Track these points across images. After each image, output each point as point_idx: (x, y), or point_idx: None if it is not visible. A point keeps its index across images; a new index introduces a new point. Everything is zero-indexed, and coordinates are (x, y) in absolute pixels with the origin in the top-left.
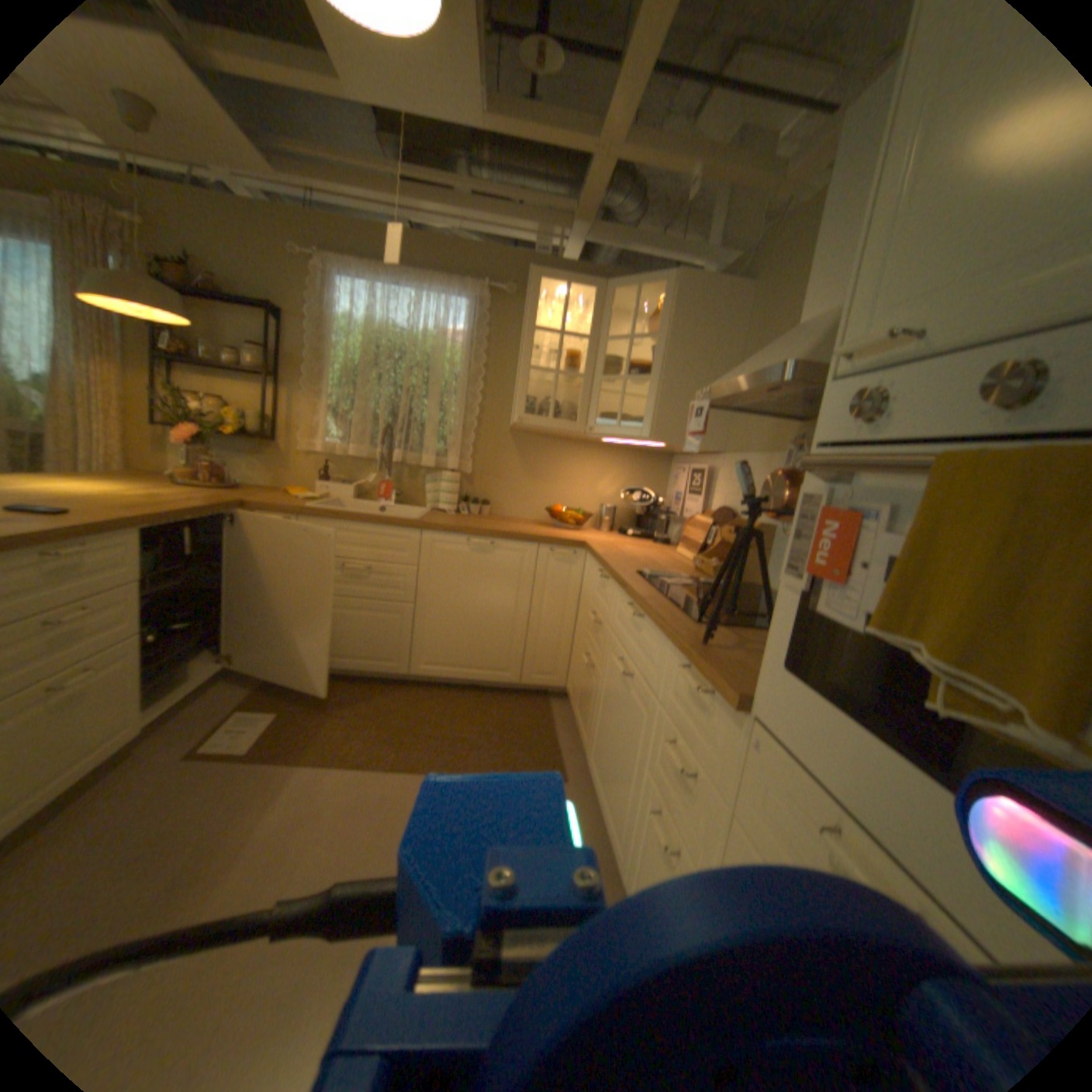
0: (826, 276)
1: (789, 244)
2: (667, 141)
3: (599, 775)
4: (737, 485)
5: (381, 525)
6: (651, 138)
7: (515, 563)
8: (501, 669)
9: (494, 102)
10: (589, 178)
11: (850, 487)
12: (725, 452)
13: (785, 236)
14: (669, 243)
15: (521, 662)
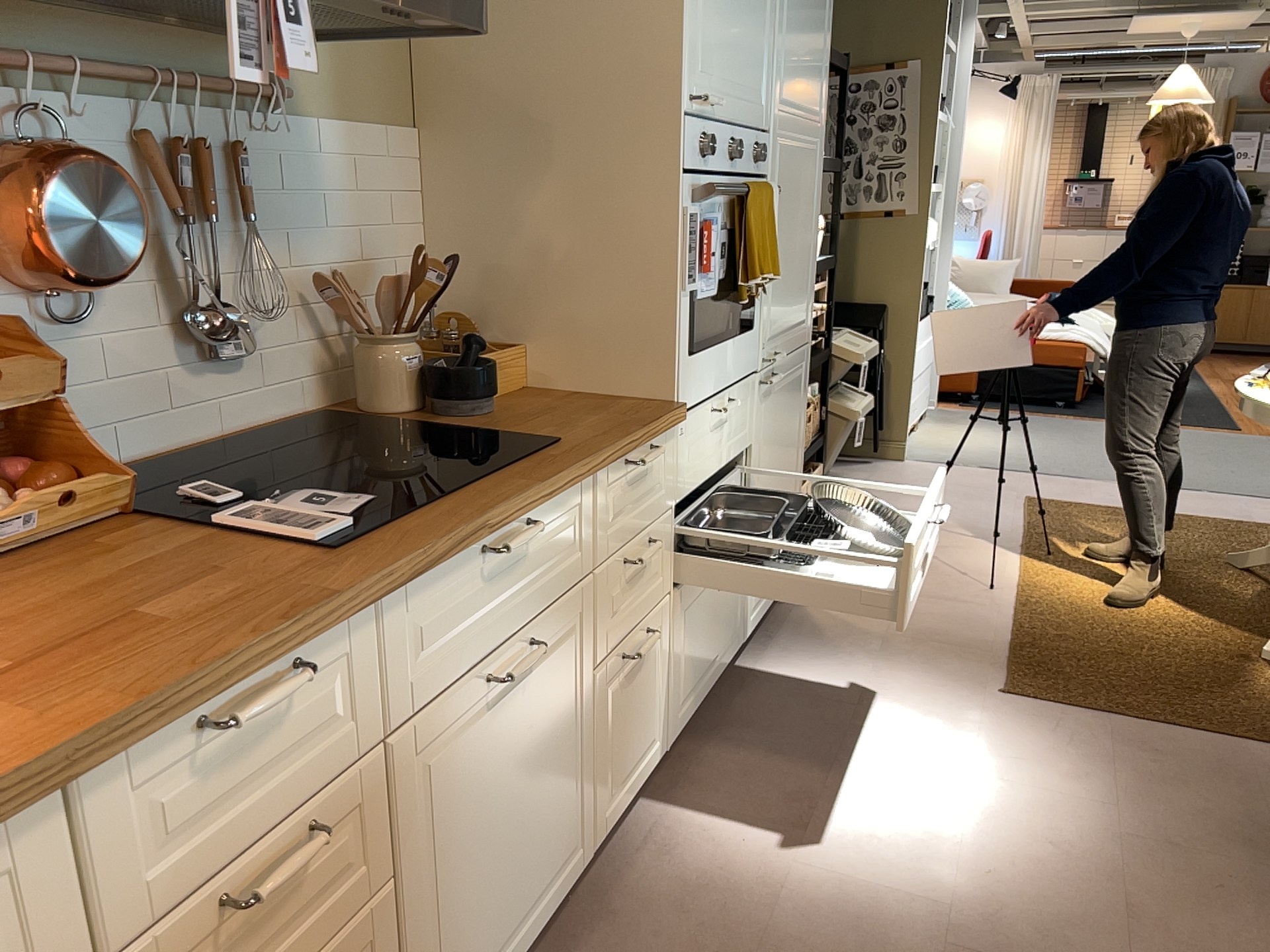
0: None
1: None
2: None
3: None
4: None
5: None
6: None
7: None
8: None
9: None
10: None
11: (699, 208)
12: None
13: None
14: None
15: None
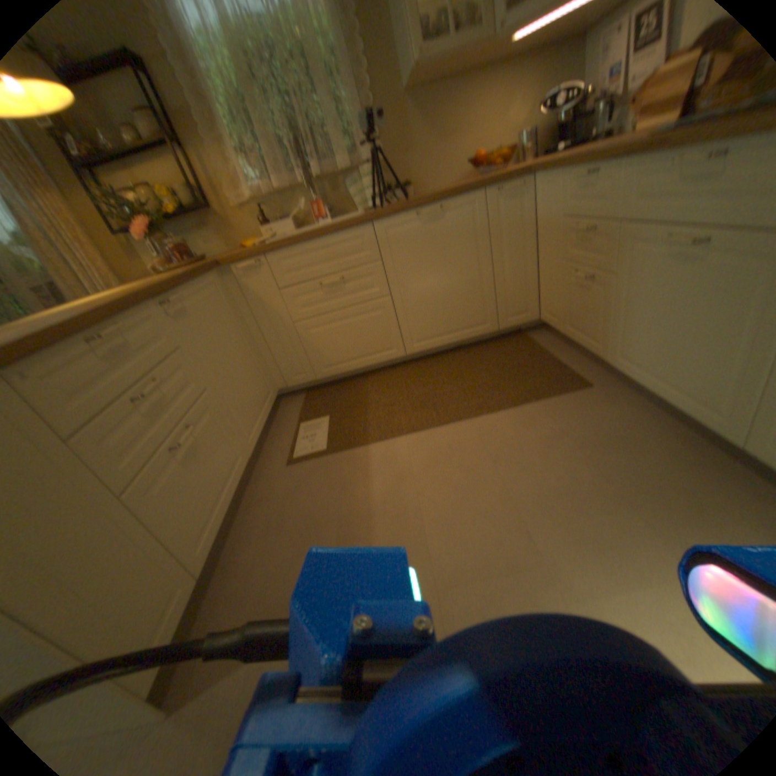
0: None
1: None
2: None
3: (642, 366)
4: None
5: (333, 231)
6: None
7: (466, 216)
8: (479, 322)
9: None
10: None
11: None
12: None
13: None
14: None
15: (495, 310)
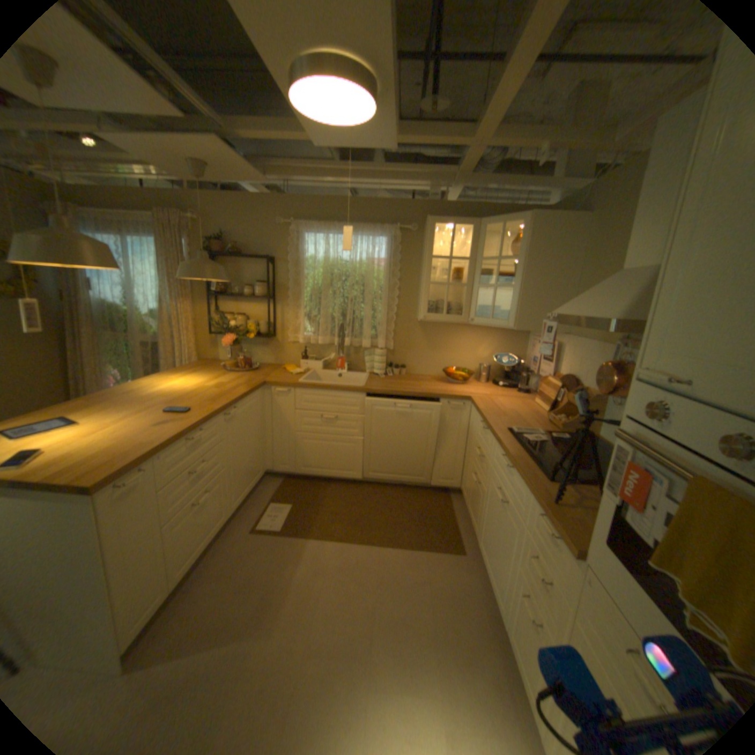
0: (643, 239)
1: (617, 189)
2: (522, 131)
3: (487, 557)
4: (579, 360)
5: (342, 392)
6: (510, 130)
7: (425, 412)
8: (418, 477)
9: (402, 127)
10: (466, 157)
11: (647, 456)
12: (570, 334)
13: (614, 182)
14: (524, 180)
15: (431, 473)
